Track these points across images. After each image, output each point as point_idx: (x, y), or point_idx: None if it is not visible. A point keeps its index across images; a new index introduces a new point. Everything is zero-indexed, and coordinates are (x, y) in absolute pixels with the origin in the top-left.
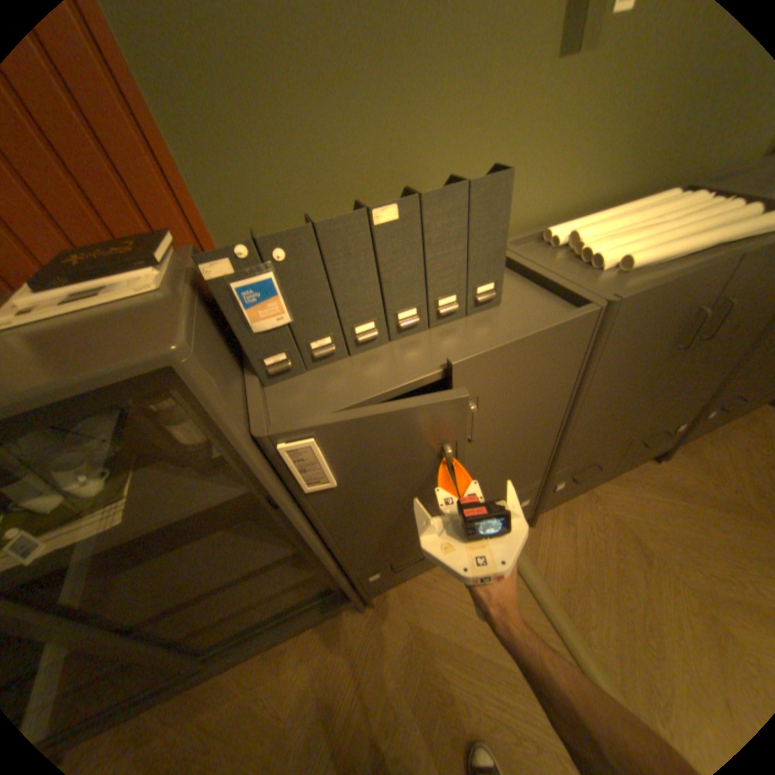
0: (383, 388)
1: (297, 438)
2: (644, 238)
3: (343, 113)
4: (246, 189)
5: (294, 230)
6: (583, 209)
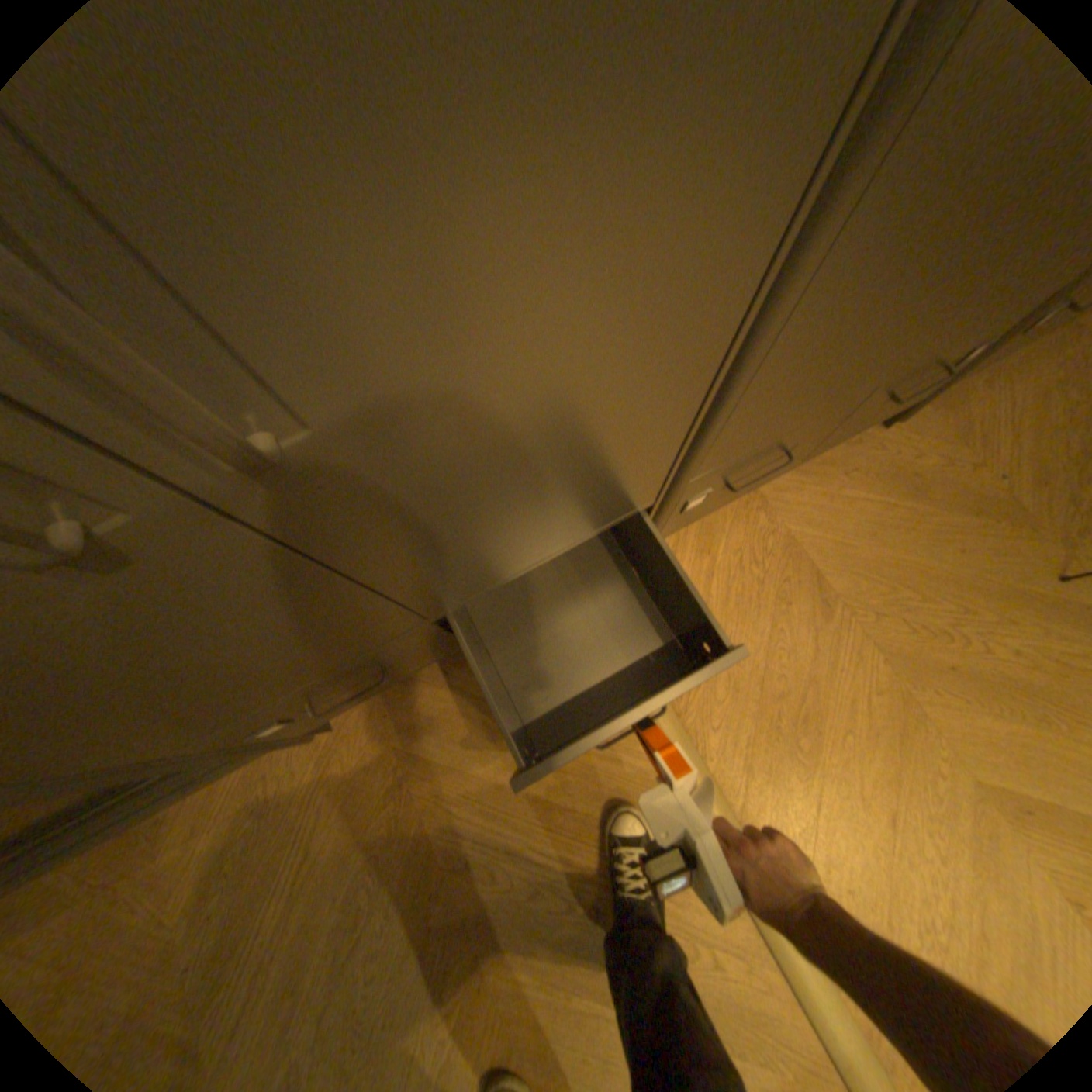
0: None
1: None
2: None
3: None
4: None
5: None
6: None
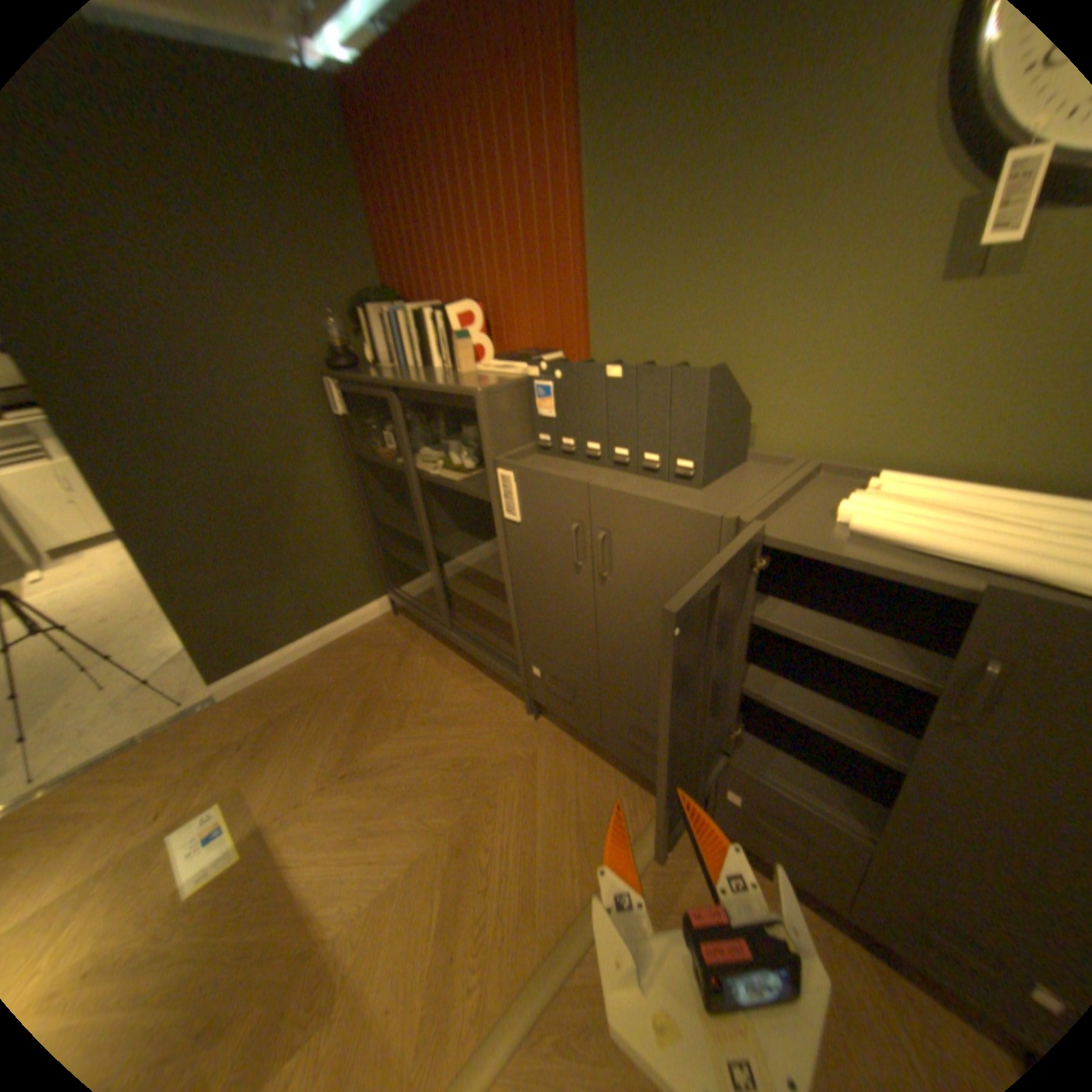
0: (551, 473)
1: (506, 473)
2: (934, 518)
3: (690, 304)
4: (618, 340)
5: (568, 364)
6: (1002, 479)
